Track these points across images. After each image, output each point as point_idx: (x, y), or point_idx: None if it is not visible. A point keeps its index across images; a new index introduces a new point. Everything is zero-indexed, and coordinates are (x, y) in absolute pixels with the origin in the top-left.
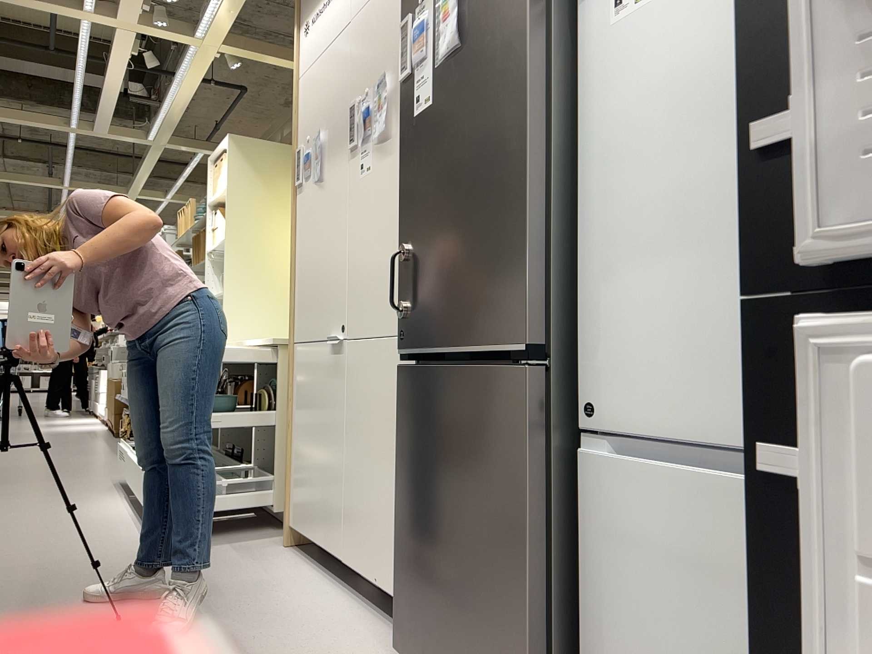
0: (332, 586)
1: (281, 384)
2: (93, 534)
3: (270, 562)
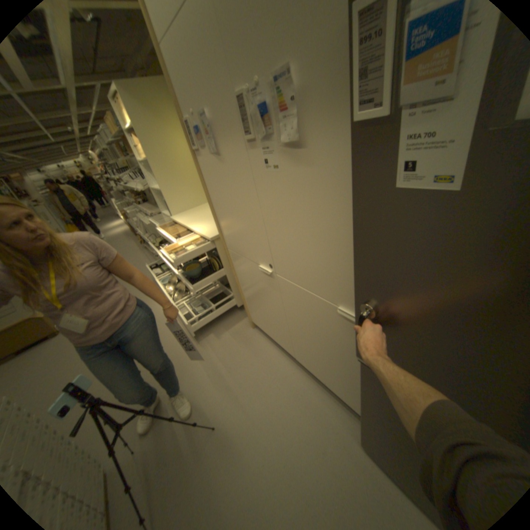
0: (291, 364)
1: (222, 256)
2: (164, 336)
3: (253, 346)
